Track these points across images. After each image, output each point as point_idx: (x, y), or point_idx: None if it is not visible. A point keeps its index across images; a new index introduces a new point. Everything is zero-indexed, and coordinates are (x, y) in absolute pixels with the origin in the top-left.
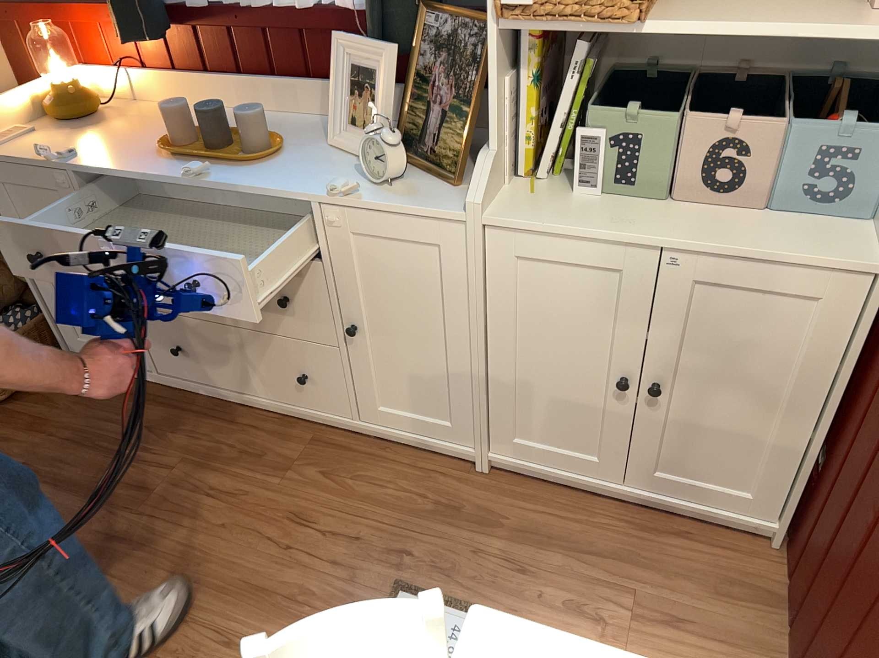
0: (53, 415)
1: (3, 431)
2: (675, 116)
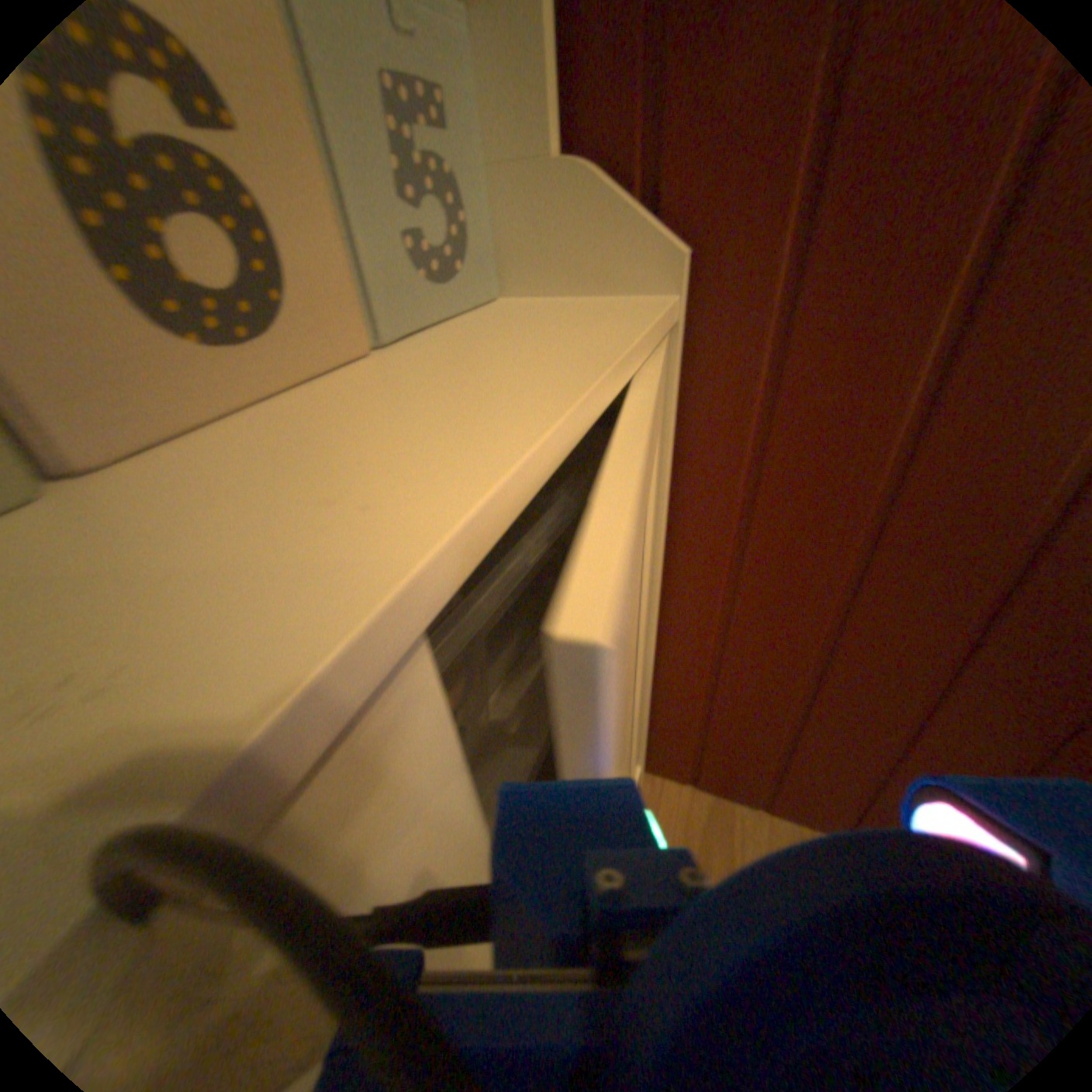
0: None
1: None
2: None
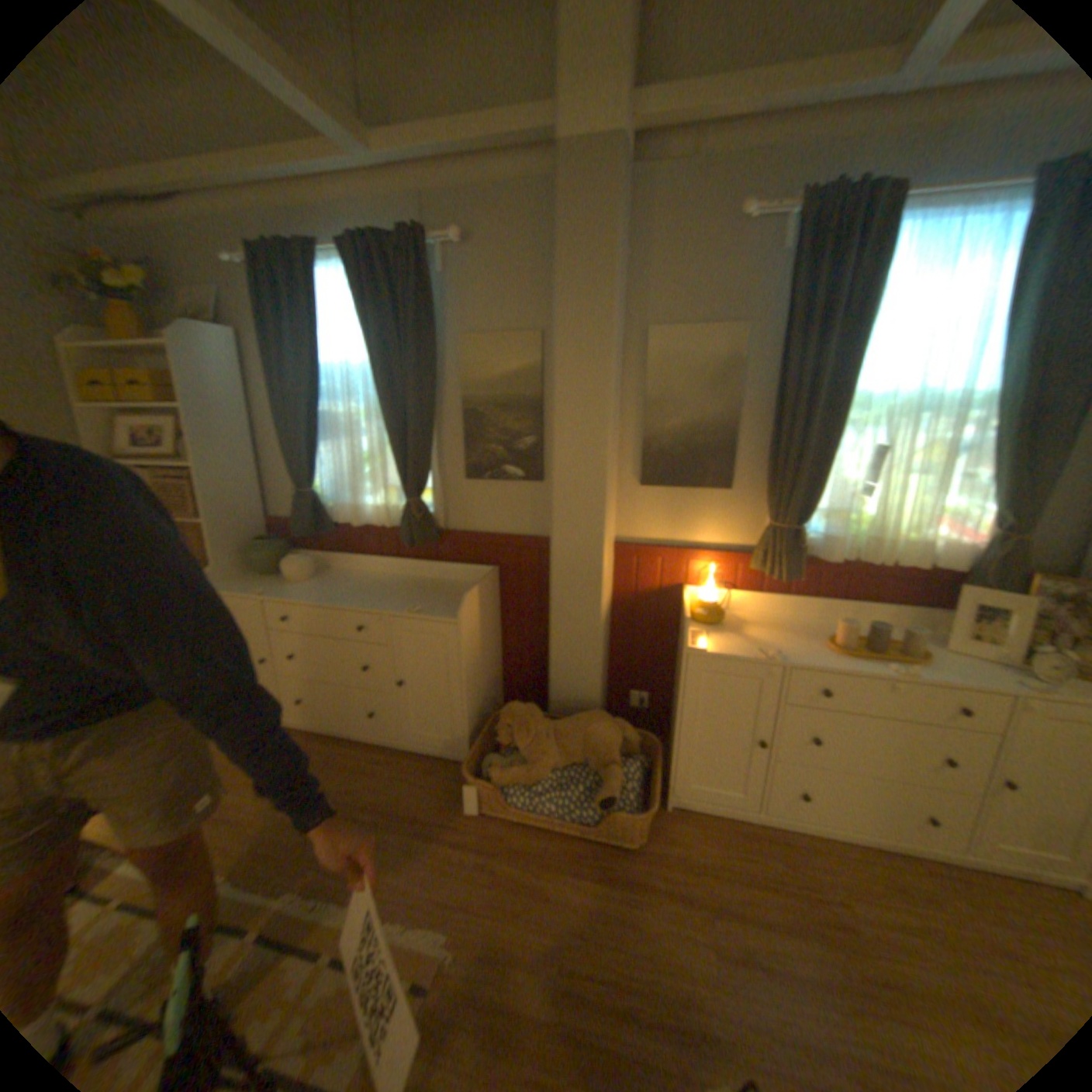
0: (685, 859)
1: (658, 879)
2: None
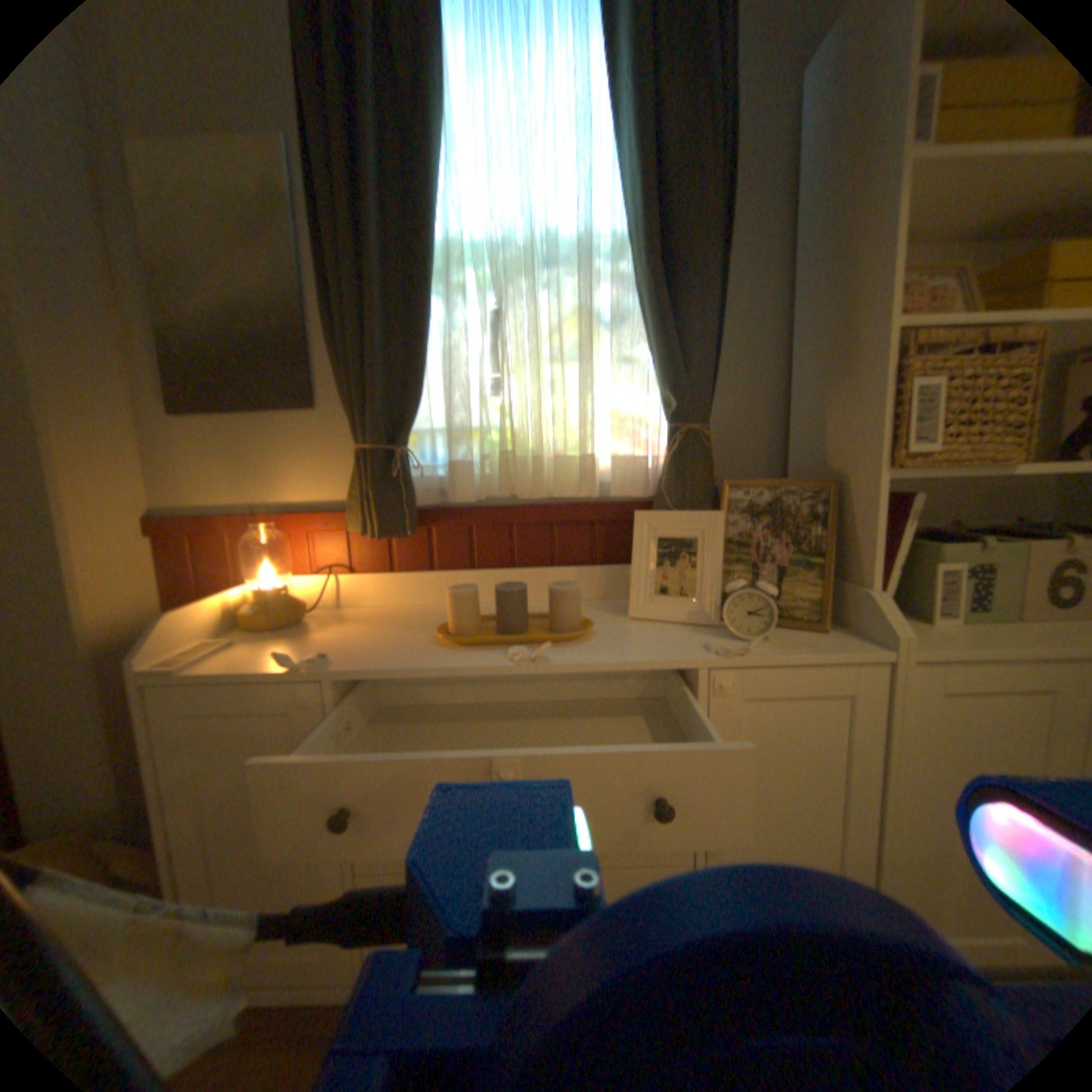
0: None
1: None
2: (1014, 542)
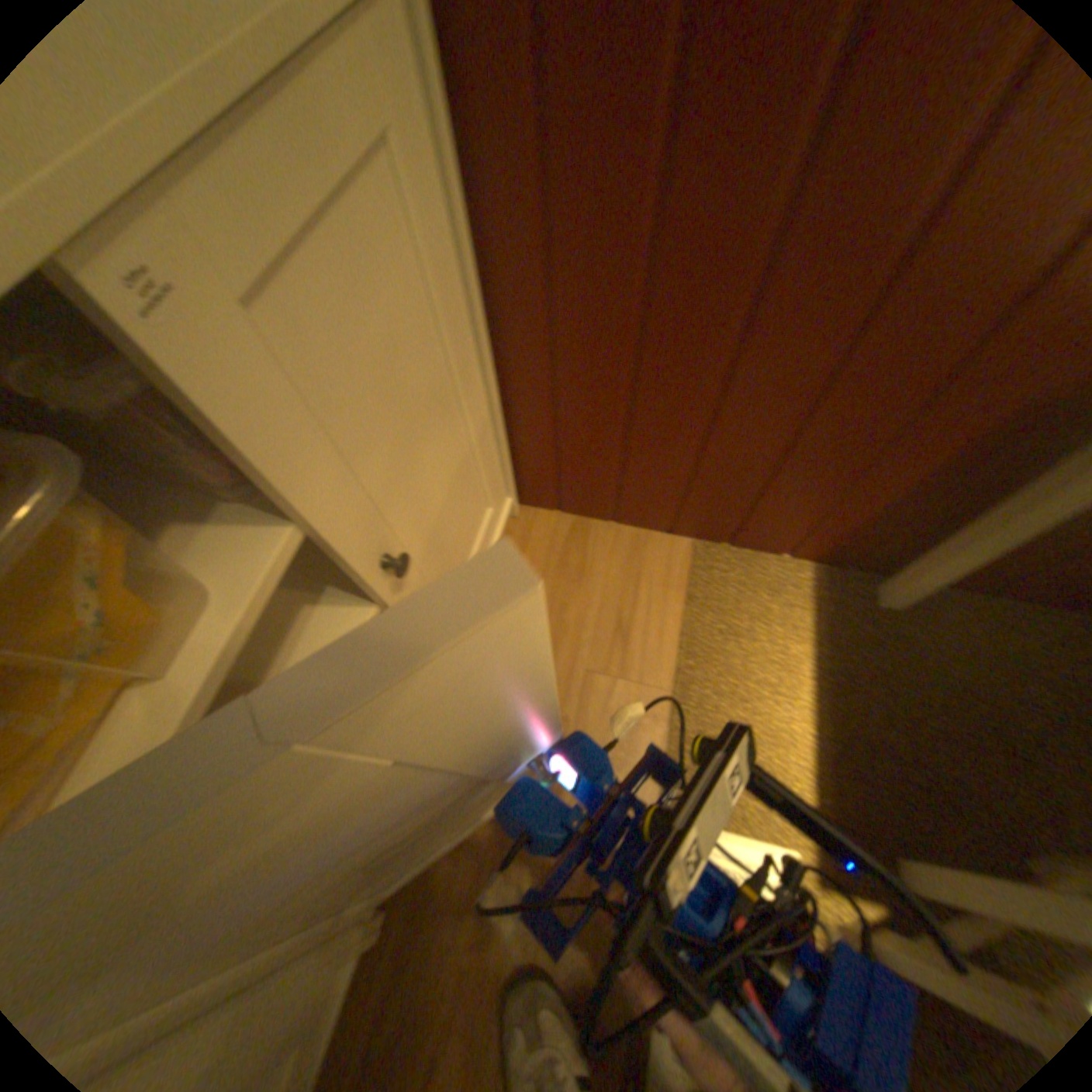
0: None
1: None
2: None
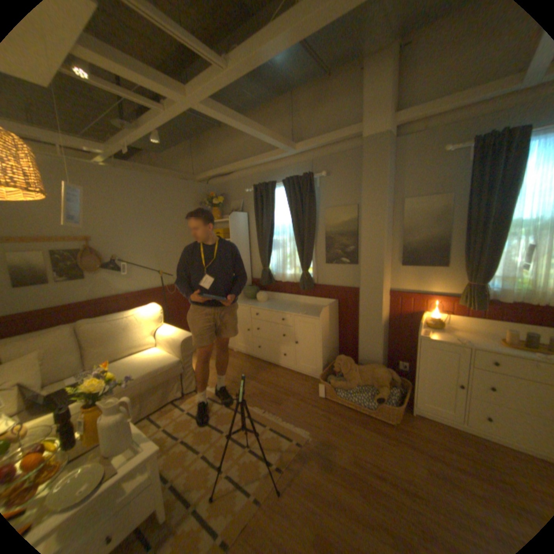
0: (419, 435)
1: (404, 439)
2: None
